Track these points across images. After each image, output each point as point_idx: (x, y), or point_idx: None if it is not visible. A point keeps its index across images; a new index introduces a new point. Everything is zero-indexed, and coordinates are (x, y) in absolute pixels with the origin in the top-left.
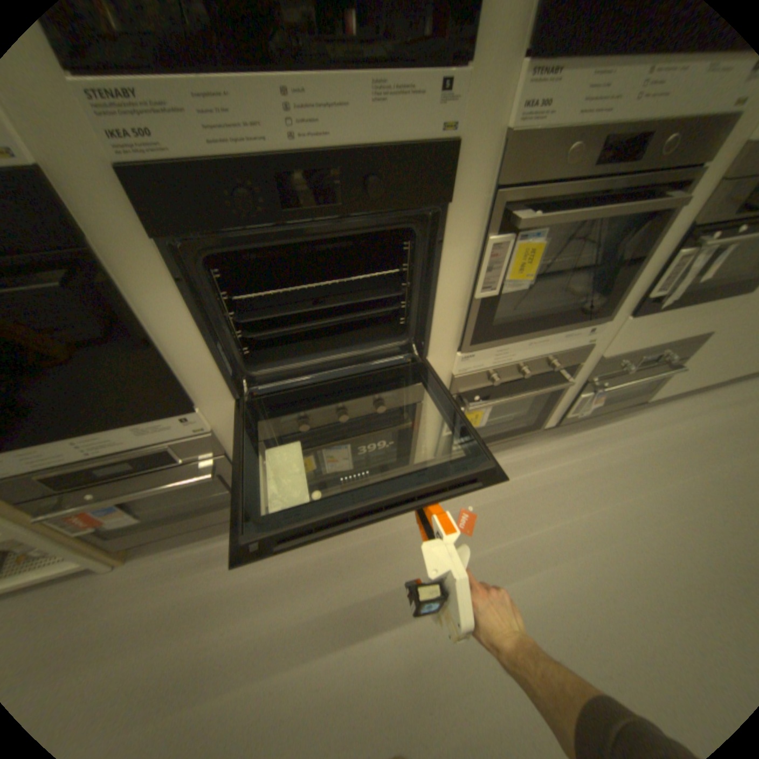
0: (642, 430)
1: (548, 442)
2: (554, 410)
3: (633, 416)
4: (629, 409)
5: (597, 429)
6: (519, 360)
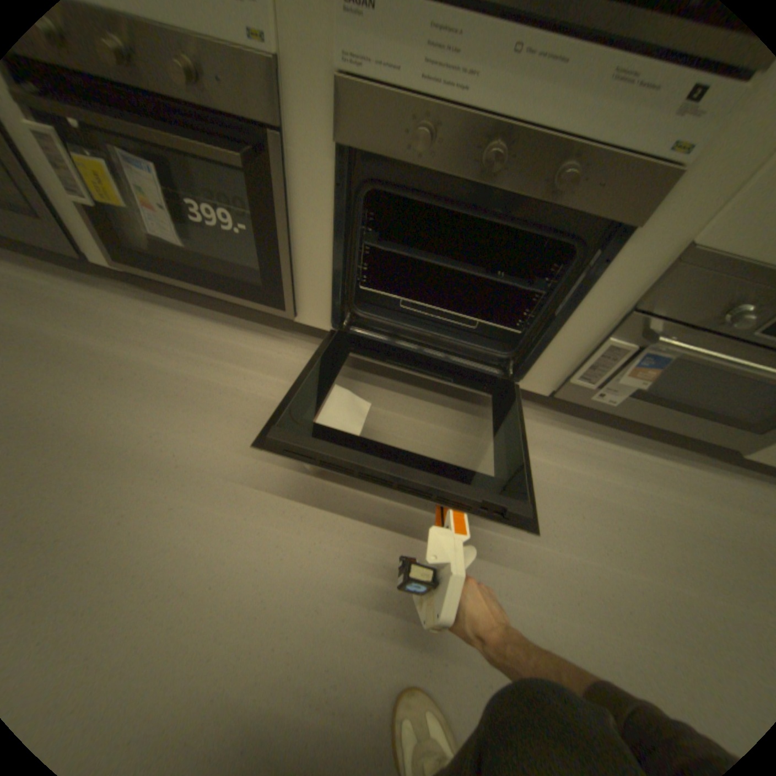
0: (705, 492)
1: (527, 418)
2: (555, 351)
3: (705, 467)
4: (705, 456)
5: (624, 447)
6: (489, 106)
